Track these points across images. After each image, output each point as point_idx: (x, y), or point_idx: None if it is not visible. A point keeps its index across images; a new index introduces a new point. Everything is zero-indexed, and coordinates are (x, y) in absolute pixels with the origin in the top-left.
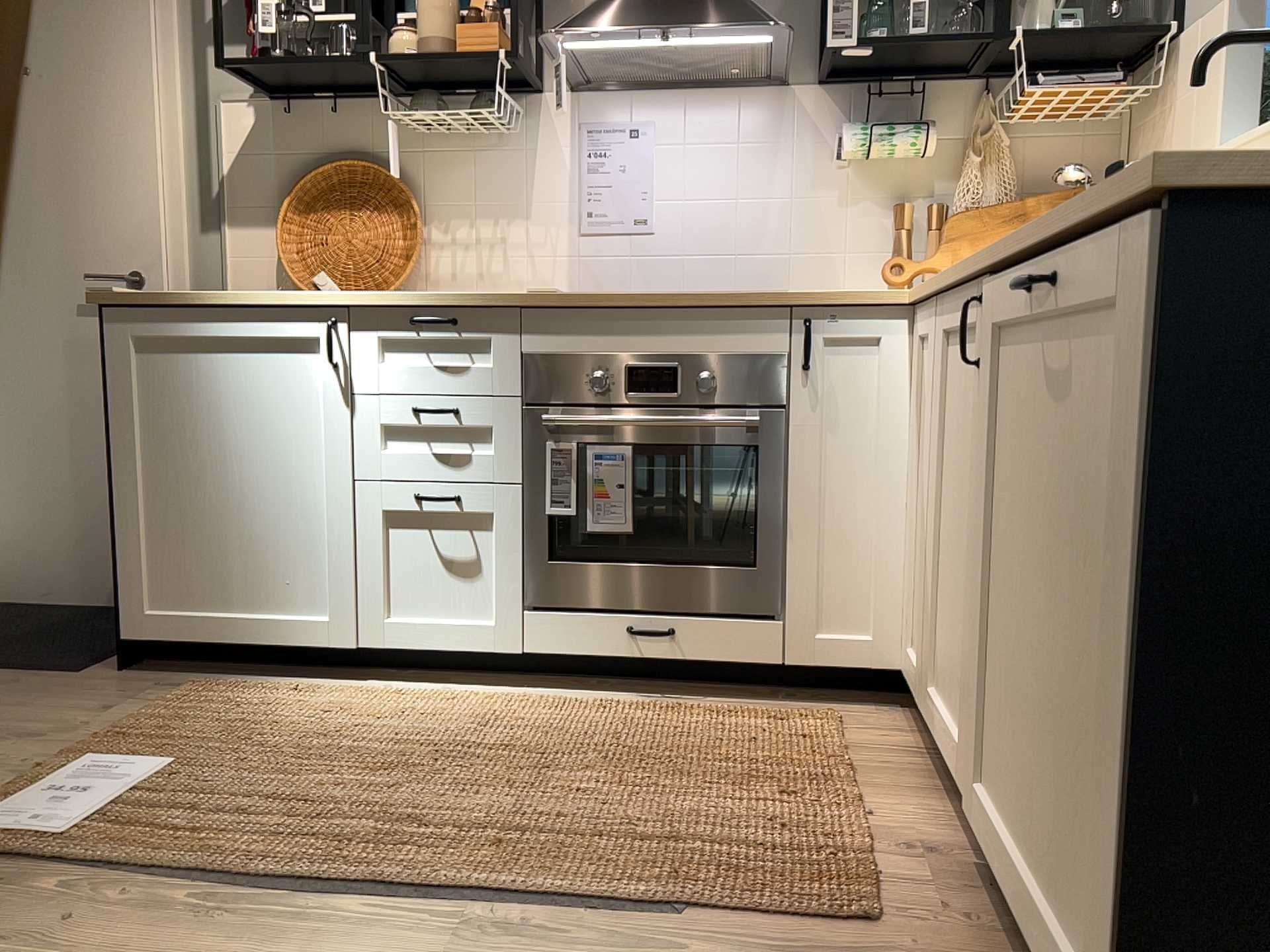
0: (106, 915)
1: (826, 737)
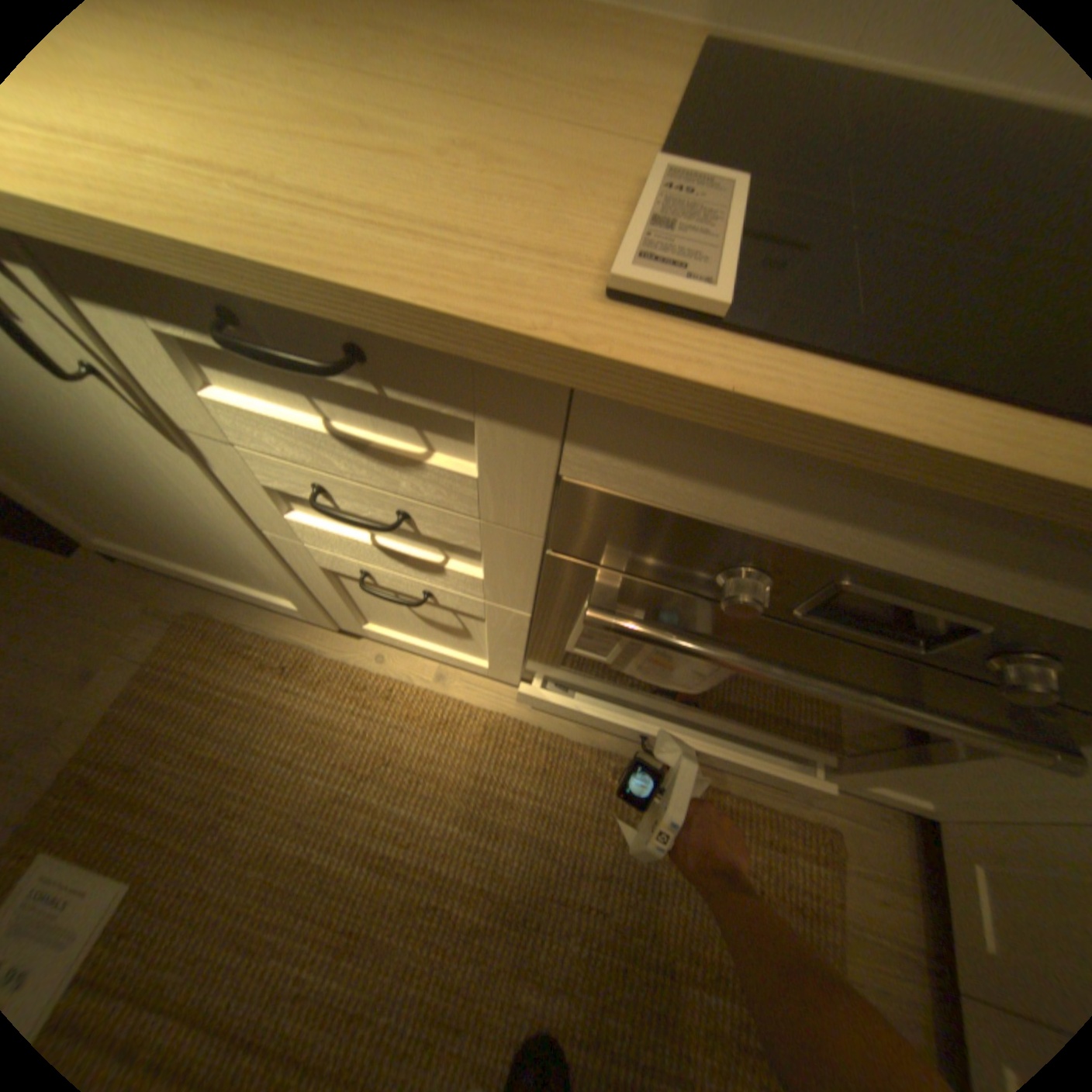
0: None
1: (823, 907)
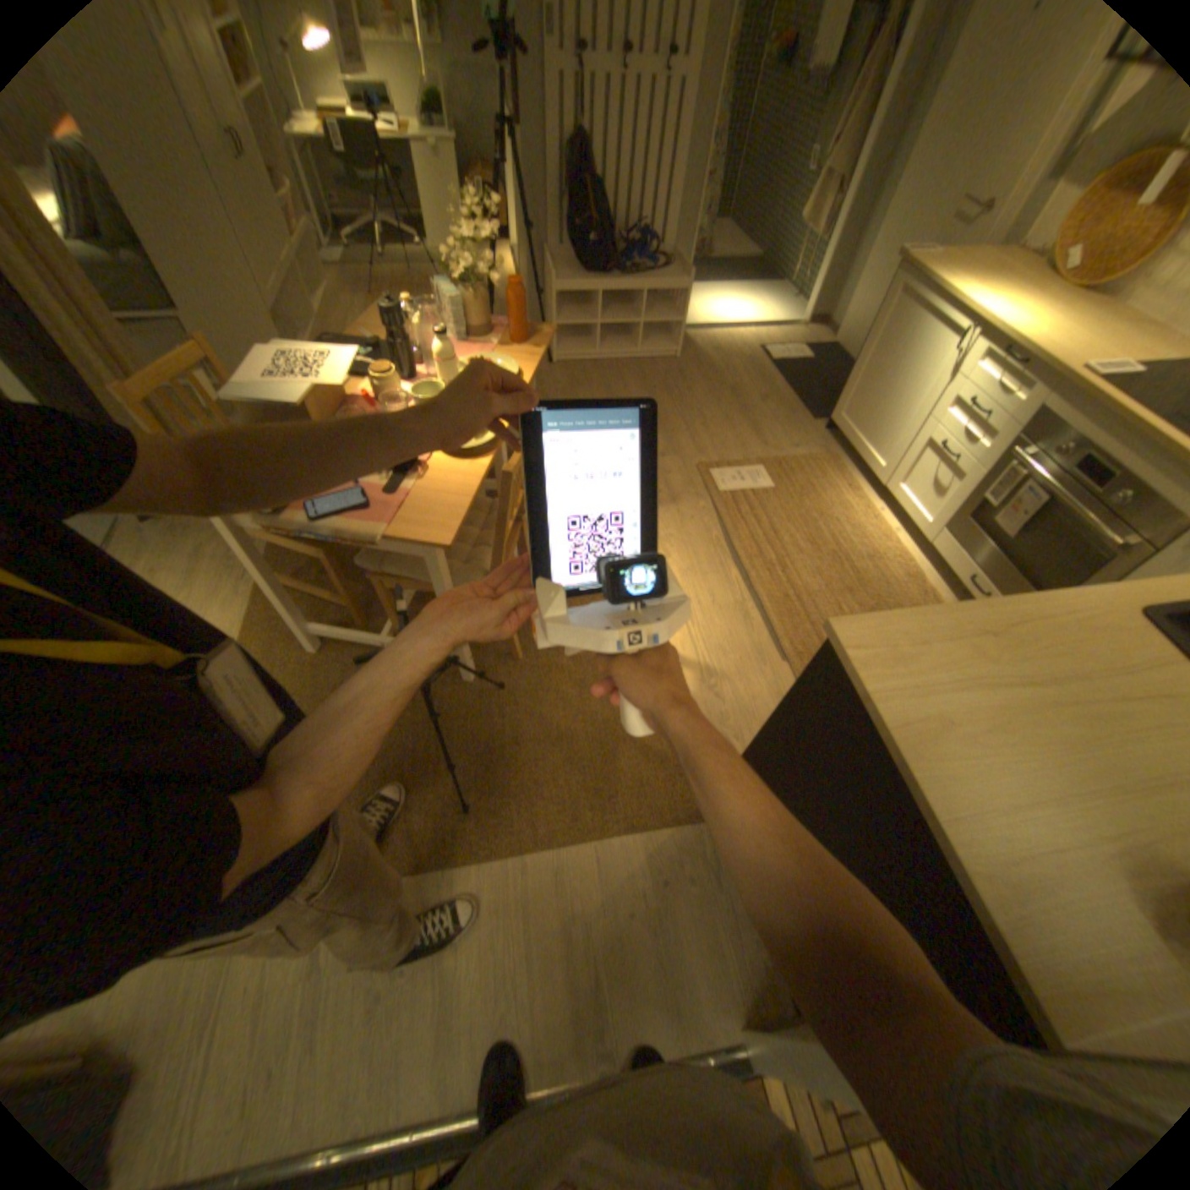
0: (700, 522)
1: None
